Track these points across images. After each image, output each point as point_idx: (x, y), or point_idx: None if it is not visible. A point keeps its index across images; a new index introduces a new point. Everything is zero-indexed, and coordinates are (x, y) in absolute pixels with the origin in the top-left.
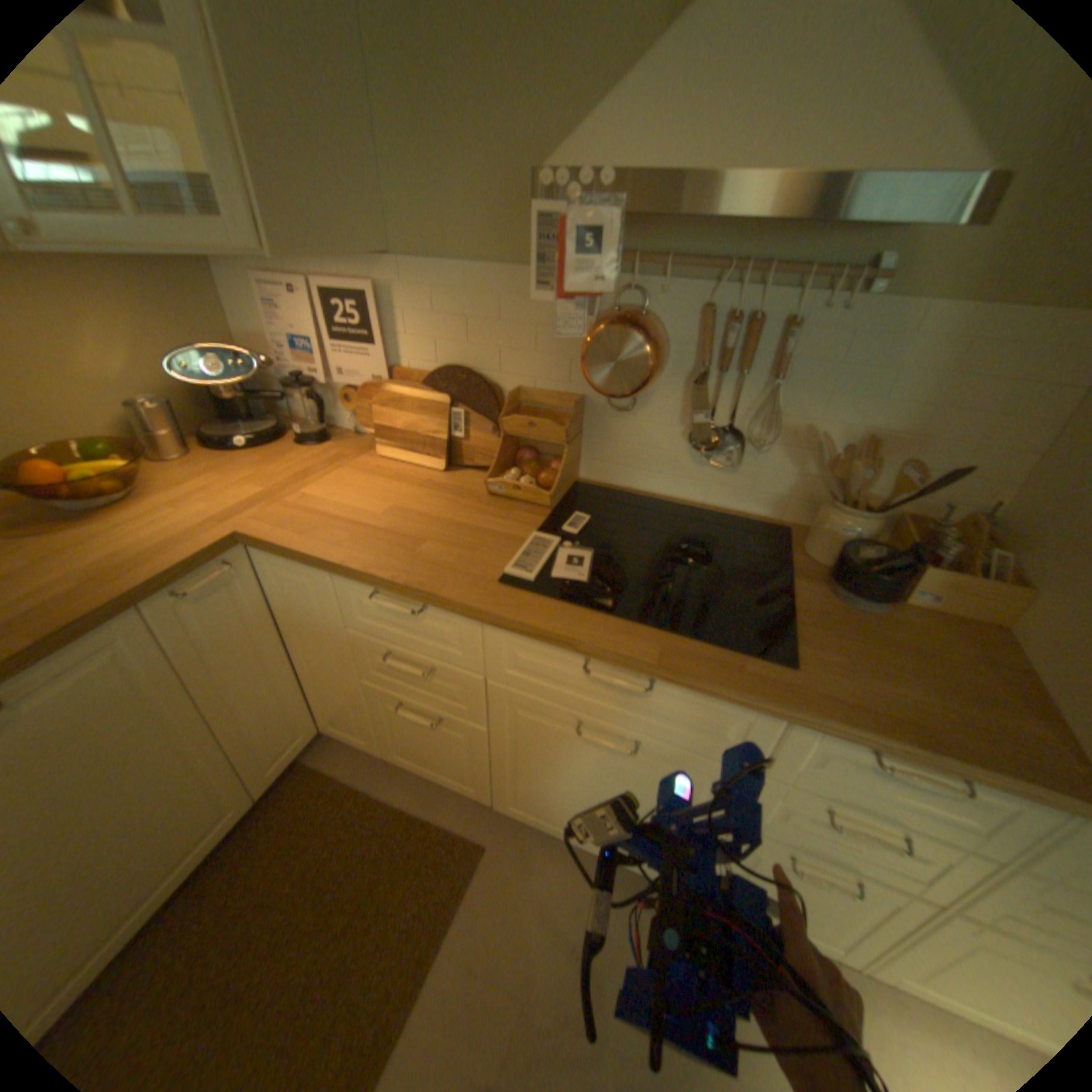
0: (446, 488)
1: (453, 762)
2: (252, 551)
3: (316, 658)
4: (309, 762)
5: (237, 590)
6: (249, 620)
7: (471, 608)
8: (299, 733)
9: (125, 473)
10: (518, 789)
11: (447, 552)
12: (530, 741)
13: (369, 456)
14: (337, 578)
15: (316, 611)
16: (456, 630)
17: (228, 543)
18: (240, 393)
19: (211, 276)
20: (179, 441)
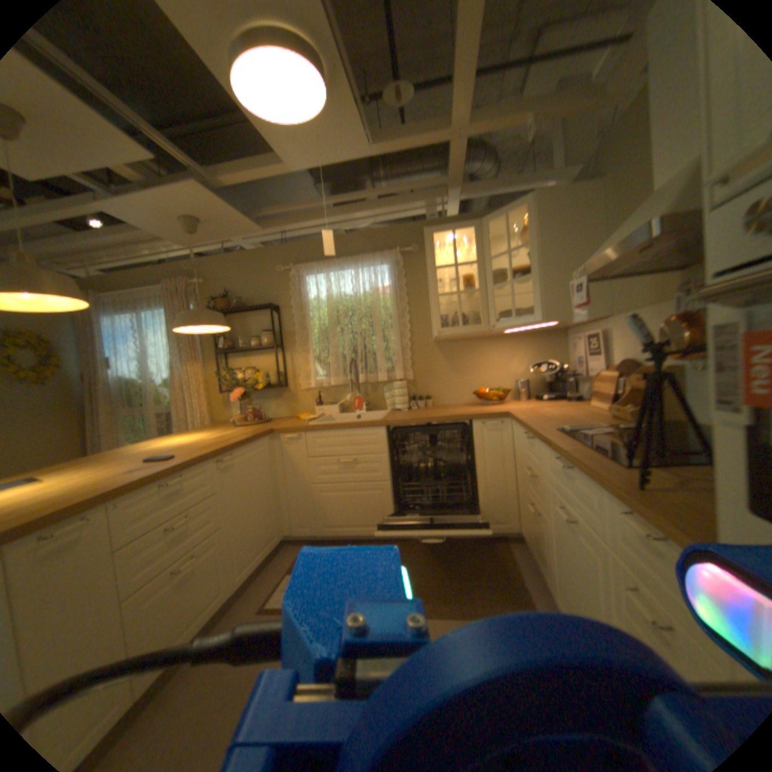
0: (598, 415)
1: (543, 553)
2: (512, 421)
3: (520, 478)
4: (511, 547)
5: (503, 435)
6: (504, 450)
7: (536, 433)
8: (510, 523)
9: (503, 399)
10: (557, 578)
11: (556, 424)
12: (556, 528)
13: (587, 406)
14: (522, 429)
15: (520, 449)
16: (539, 450)
17: (504, 415)
18: (557, 382)
19: (567, 341)
20: (527, 396)
